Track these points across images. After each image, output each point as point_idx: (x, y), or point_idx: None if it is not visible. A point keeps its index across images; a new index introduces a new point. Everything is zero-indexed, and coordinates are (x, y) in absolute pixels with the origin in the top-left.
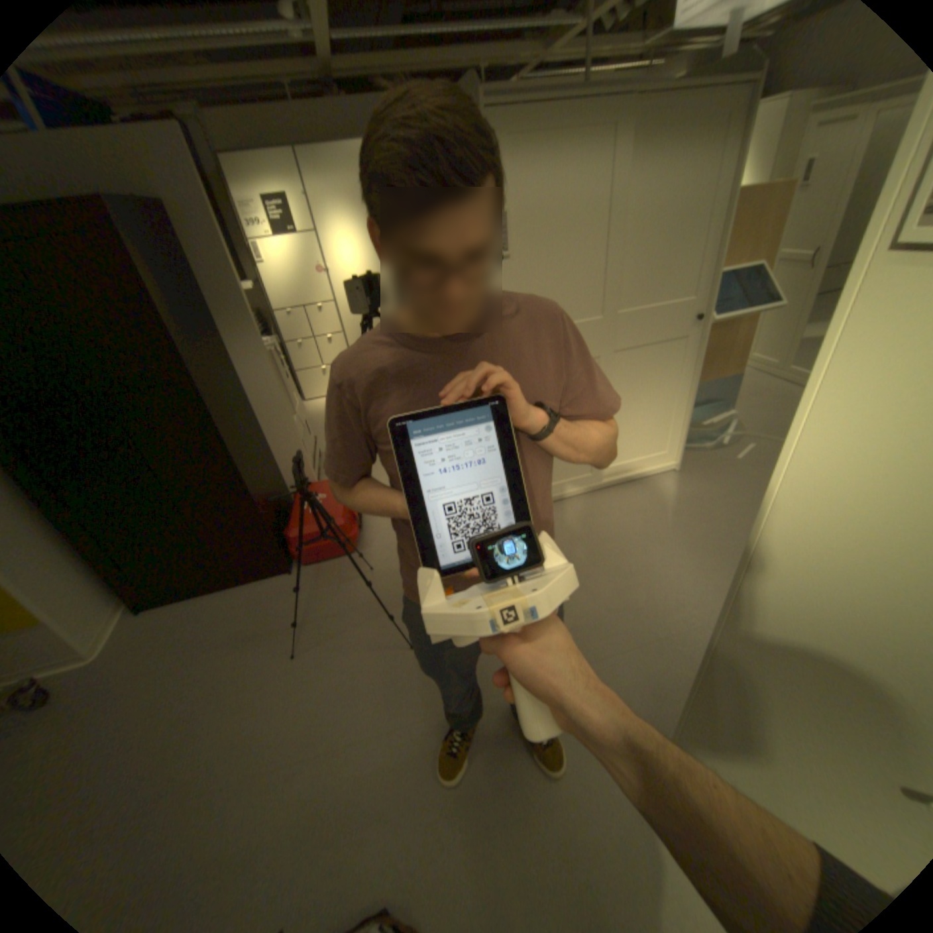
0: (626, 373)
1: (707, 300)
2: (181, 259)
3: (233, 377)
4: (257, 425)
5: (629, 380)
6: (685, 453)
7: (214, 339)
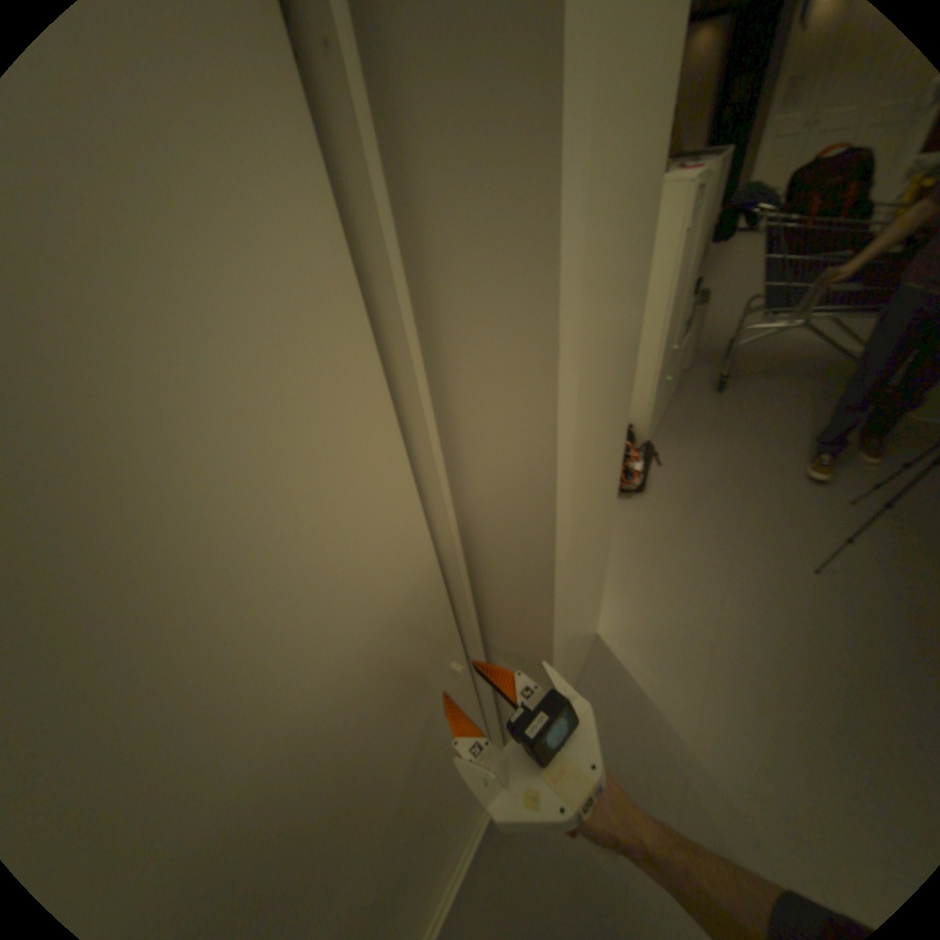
0: None
1: None
2: None
3: None
4: None
5: None
6: None
7: None
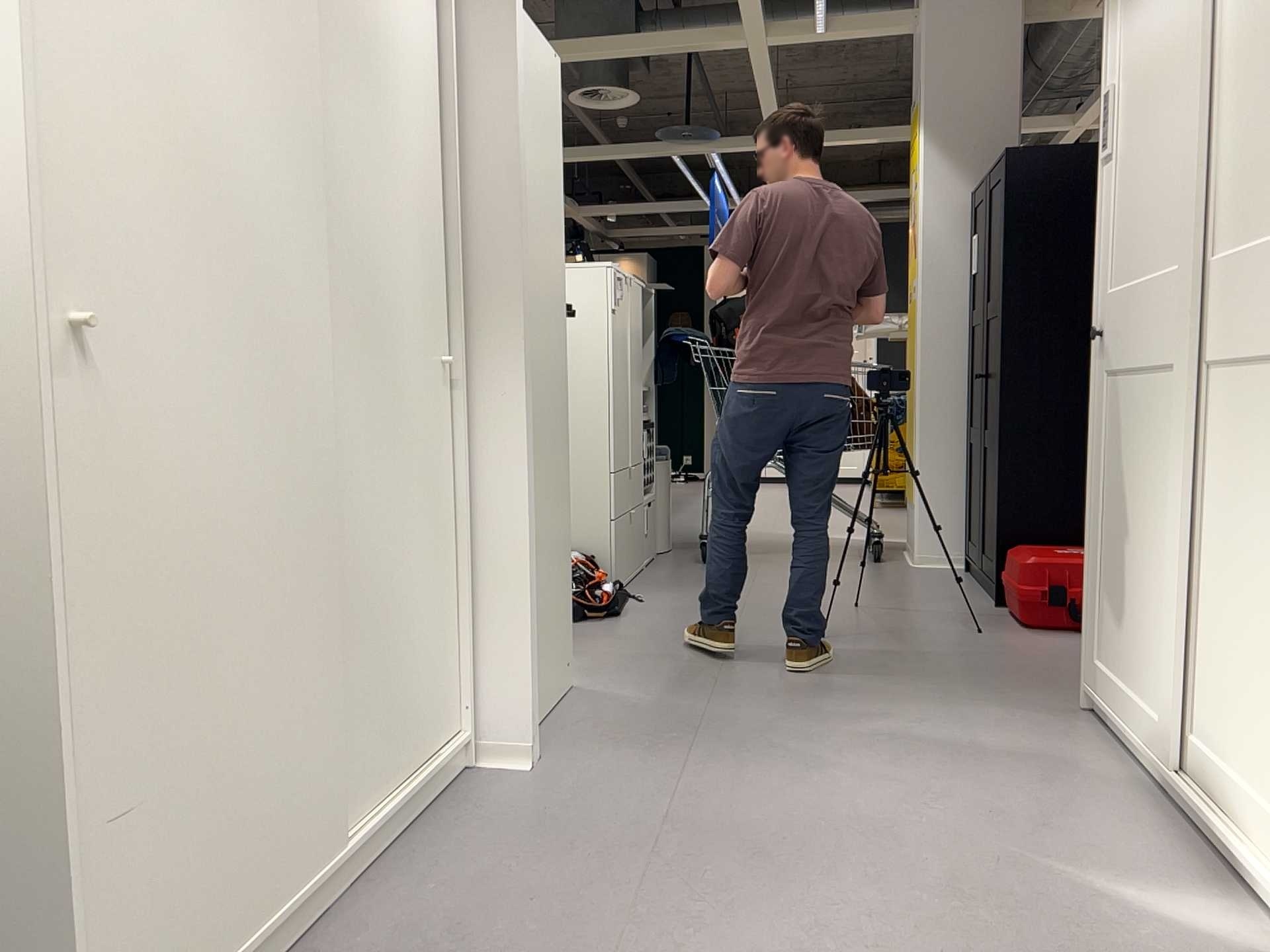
0: (1220, 436)
1: None
2: None
3: None
4: None
5: (1225, 462)
6: None
7: None
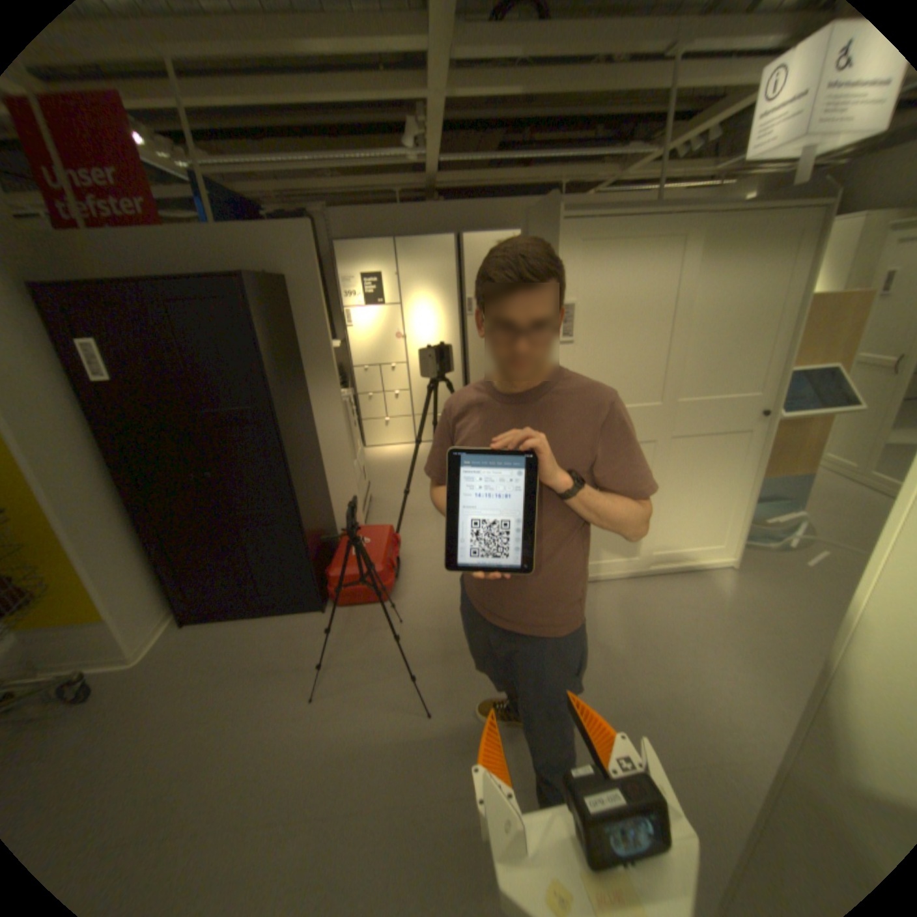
0: (683, 460)
1: (776, 397)
2: (290, 321)
3: (310, 421)
4: (322, 465)
5: (687, 468)
6: (747, 550)
7: (302, 388)
